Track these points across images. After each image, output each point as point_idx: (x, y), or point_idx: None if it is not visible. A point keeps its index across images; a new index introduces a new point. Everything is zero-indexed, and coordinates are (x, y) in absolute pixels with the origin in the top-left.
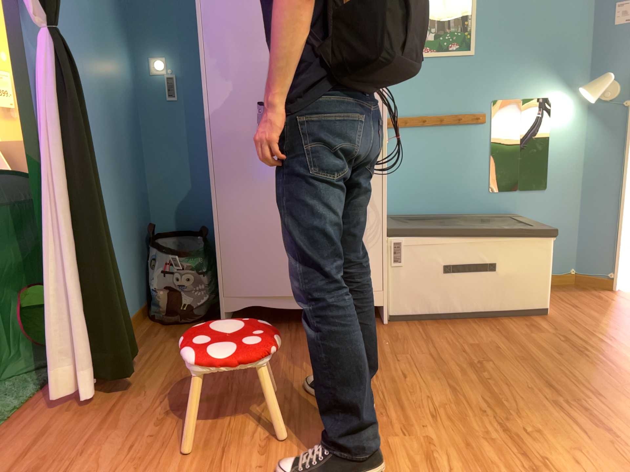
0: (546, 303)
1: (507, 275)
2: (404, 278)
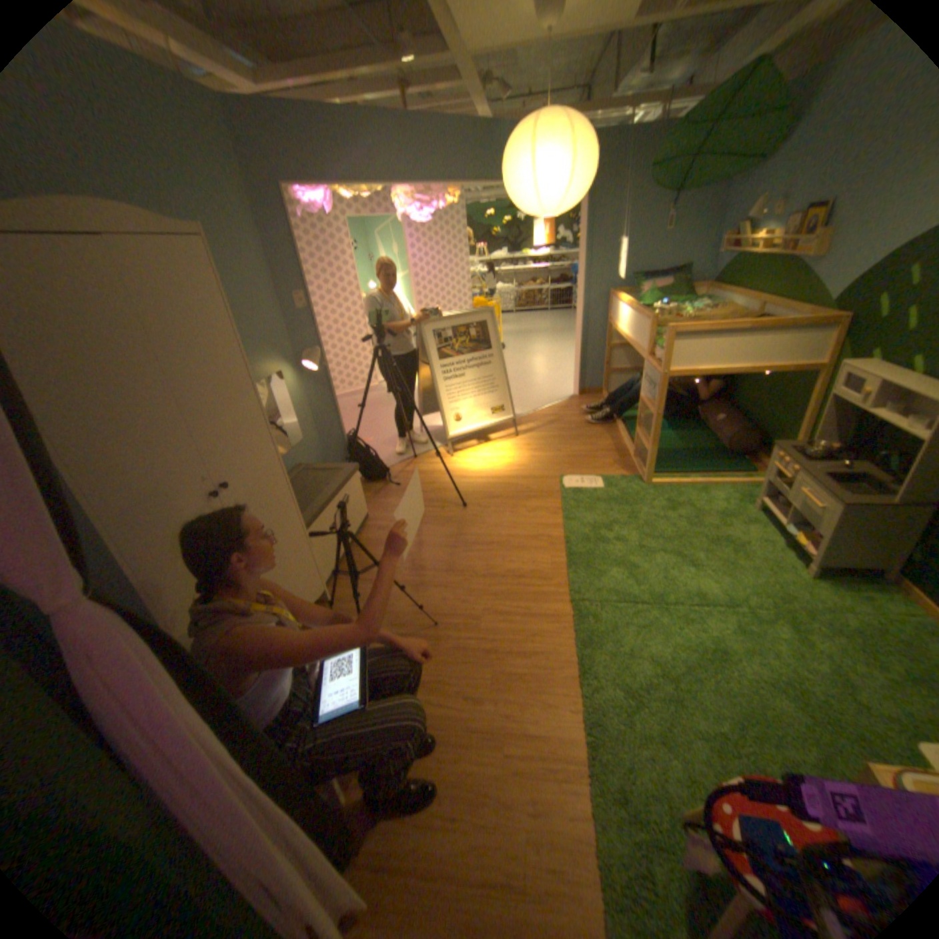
0: (367, 510)
1: (352, 509)
2: (318, 558)
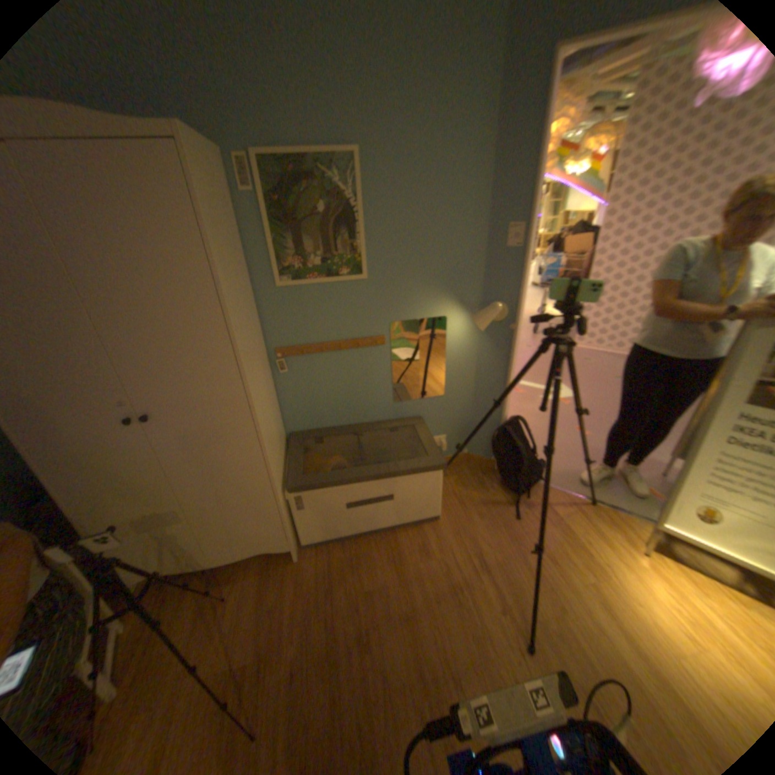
0: (438, 514)
1: (404, 502)
2: (310, 521)
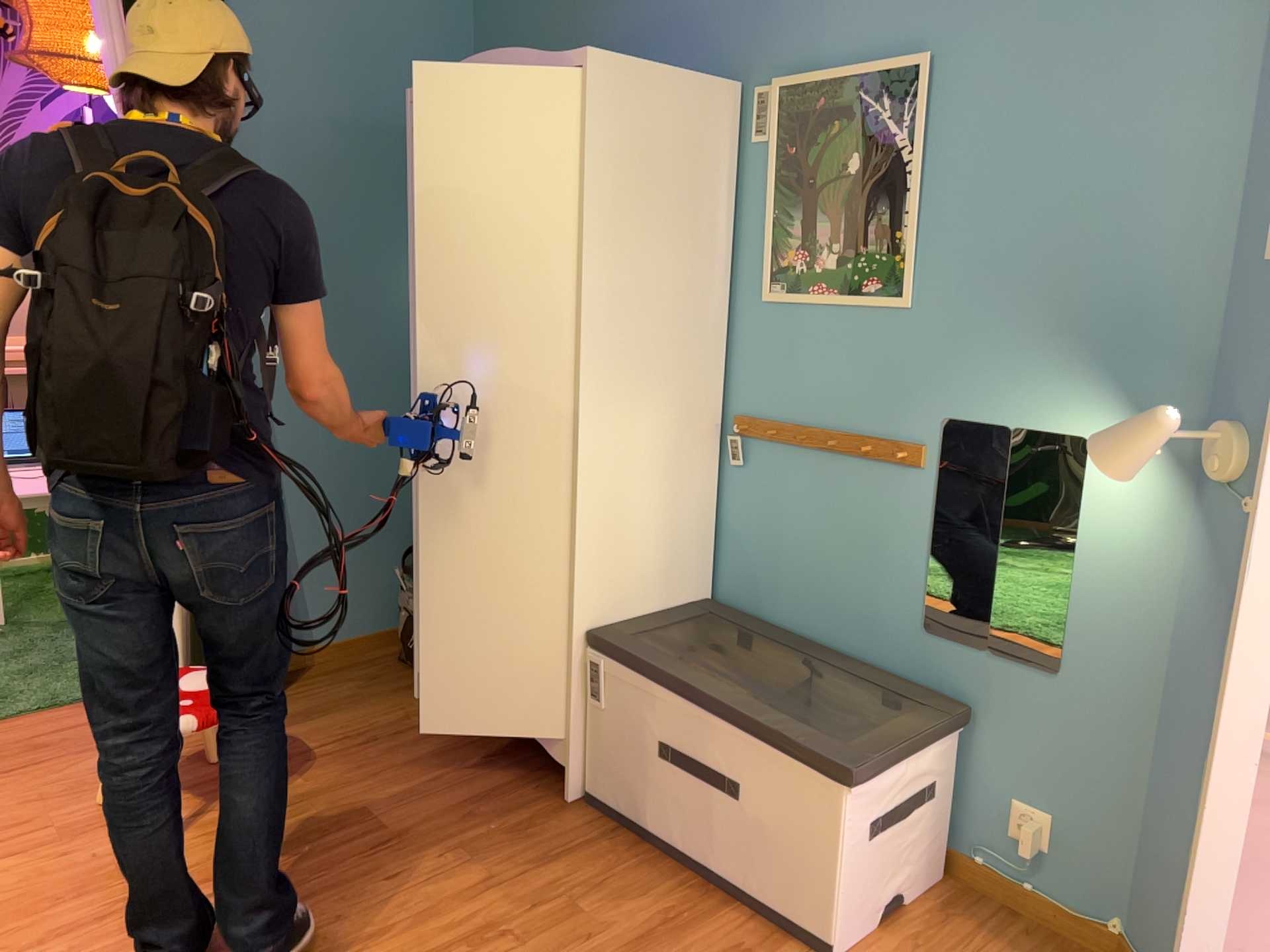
0: (836, 933)
1: (765, 822)
2: (611, 735)
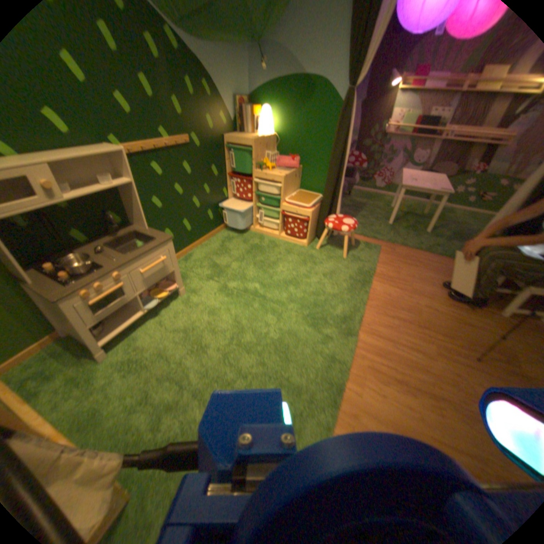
0: None
1: None
2: None
